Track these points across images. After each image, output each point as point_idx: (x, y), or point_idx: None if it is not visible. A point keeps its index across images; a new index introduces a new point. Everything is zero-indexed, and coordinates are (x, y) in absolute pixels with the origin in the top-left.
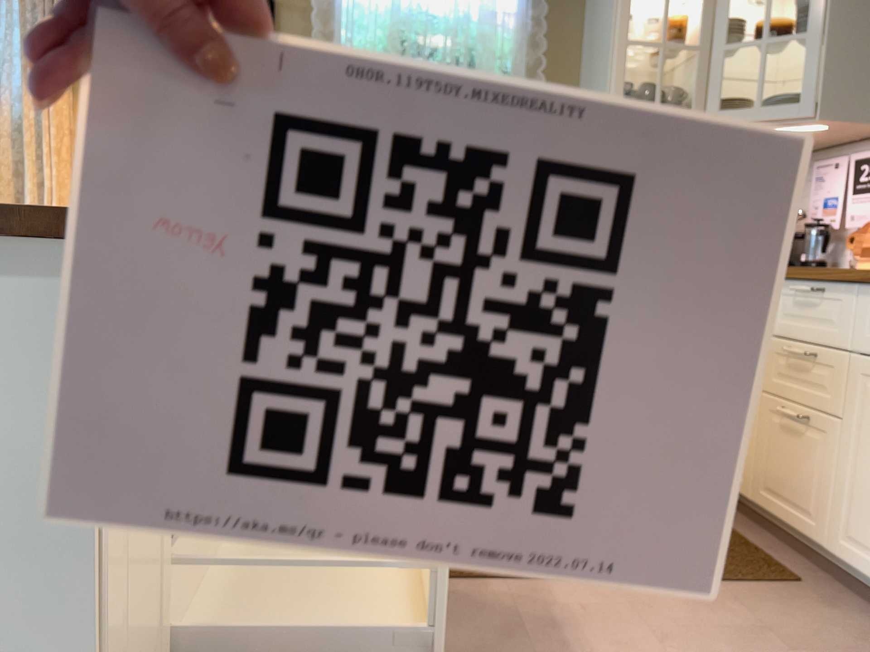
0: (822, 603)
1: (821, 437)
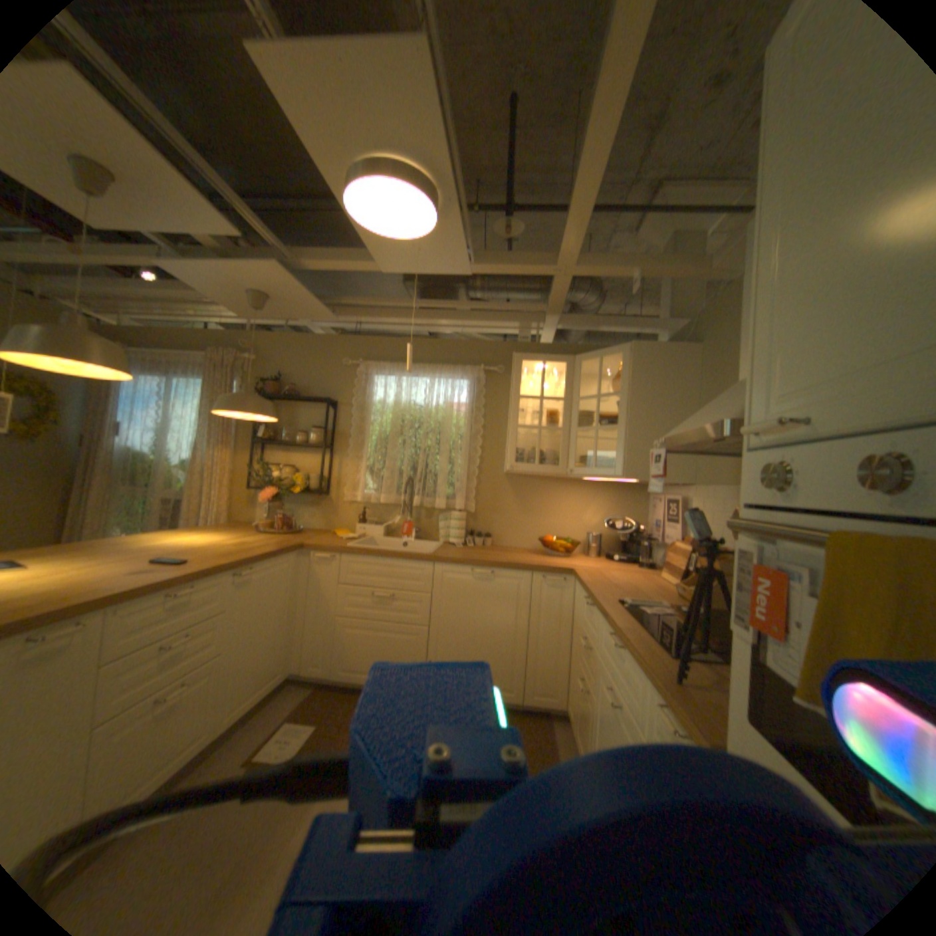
0: None
1: (590, 709)
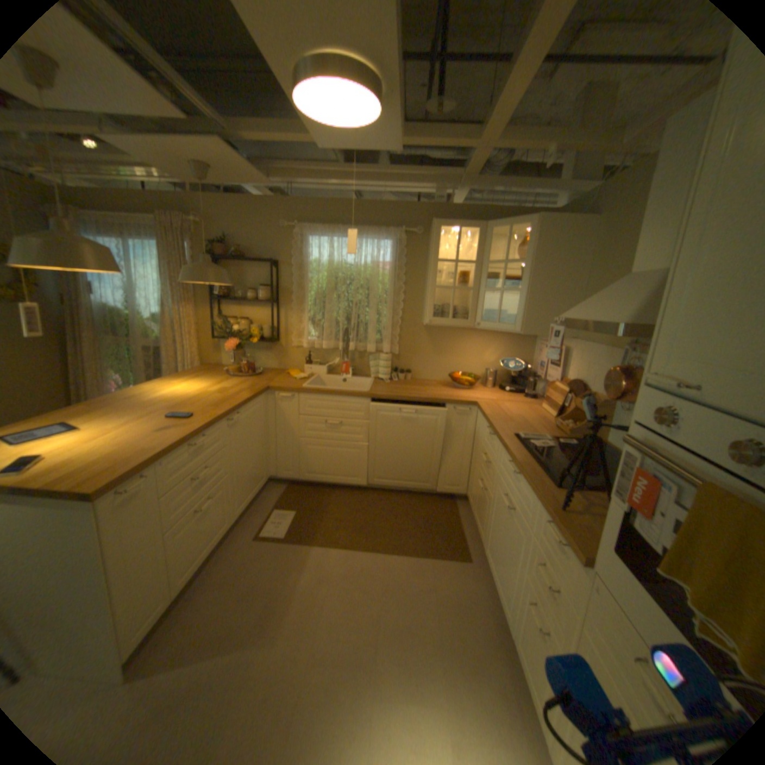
0: (473, 576)
1: (488, 501)
